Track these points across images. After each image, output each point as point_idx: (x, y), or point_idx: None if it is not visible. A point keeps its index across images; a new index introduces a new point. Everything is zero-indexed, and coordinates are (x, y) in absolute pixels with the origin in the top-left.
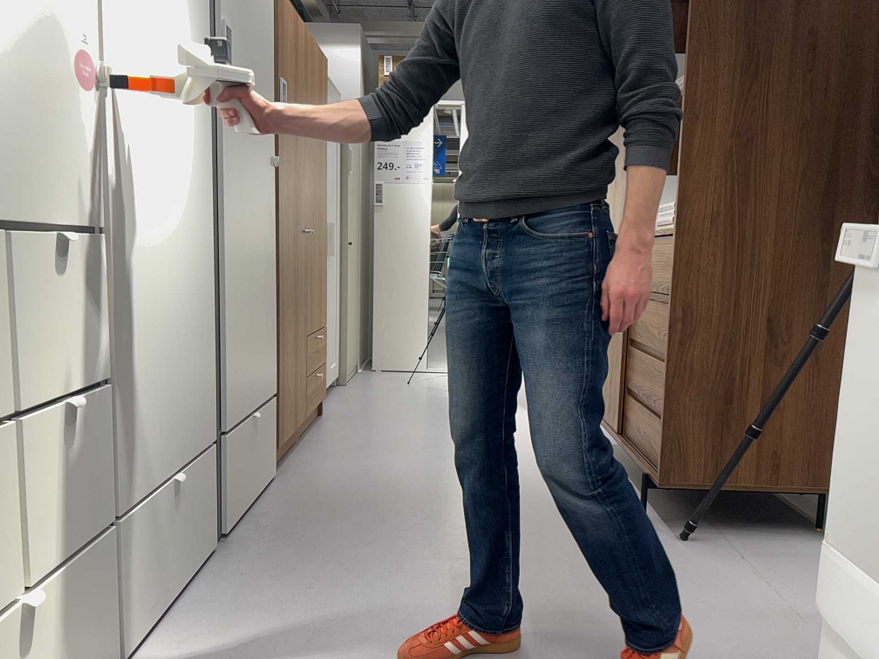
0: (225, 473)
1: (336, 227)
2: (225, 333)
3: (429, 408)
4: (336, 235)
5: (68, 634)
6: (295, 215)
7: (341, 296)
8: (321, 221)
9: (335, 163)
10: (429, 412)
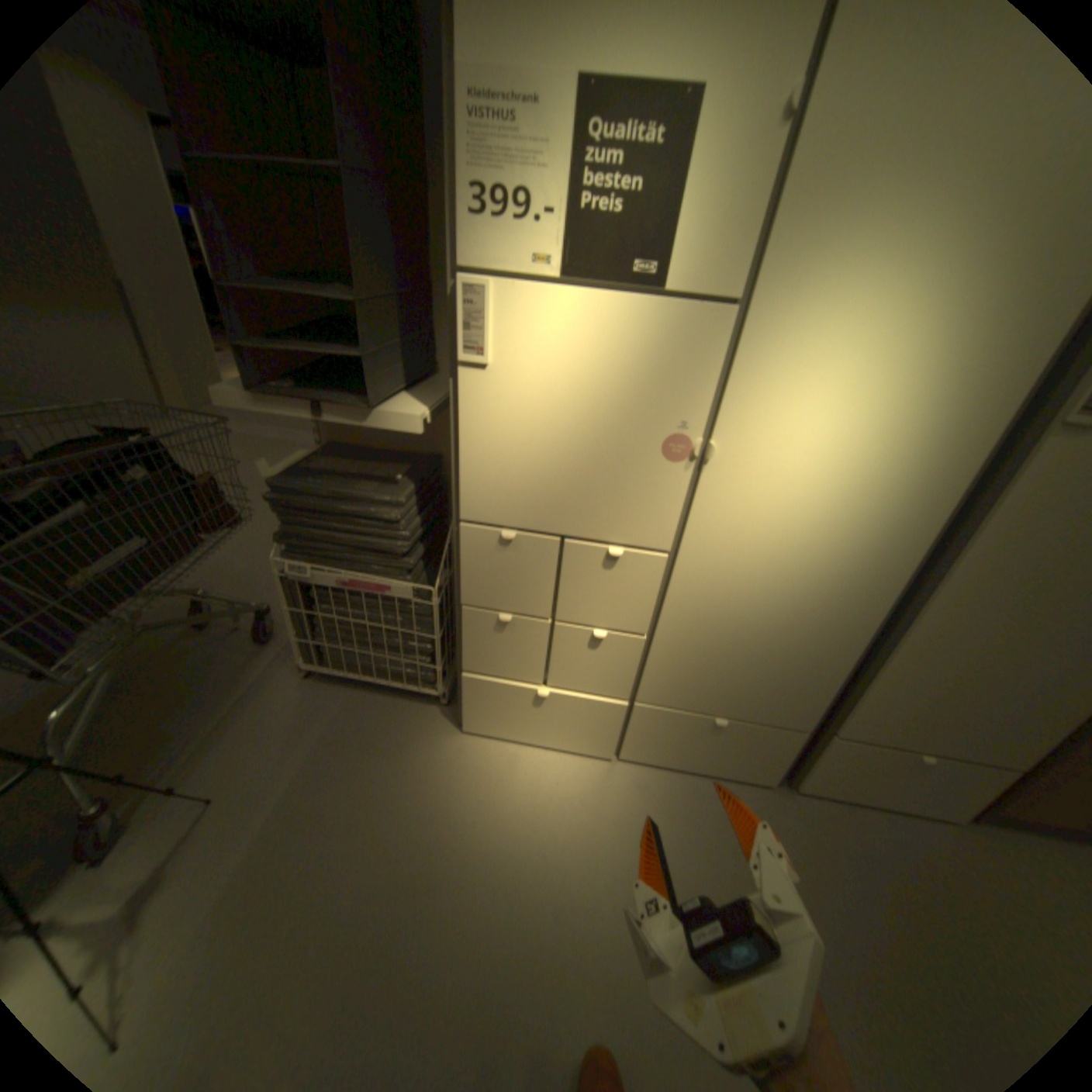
0: (826, 762)
1: None
2: (890, 674)
3: None
4: None
5: (579, 720)
6: None
7: None
8: None
9: None
10: None
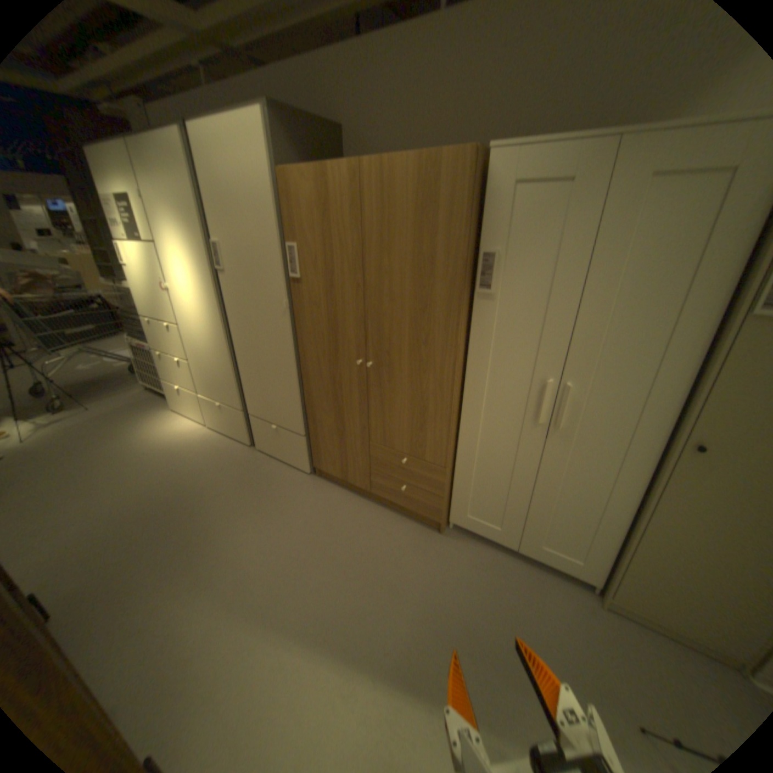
0: (253, 429)
1: (646, 403)
2: (242, 378)
3: (445, 661)
4: (642, 415)
5: (191, 404)
6: (335, 346)
7: (645, 509)
8: (426, 365)
9: (667, 289)
10: (420, 647)
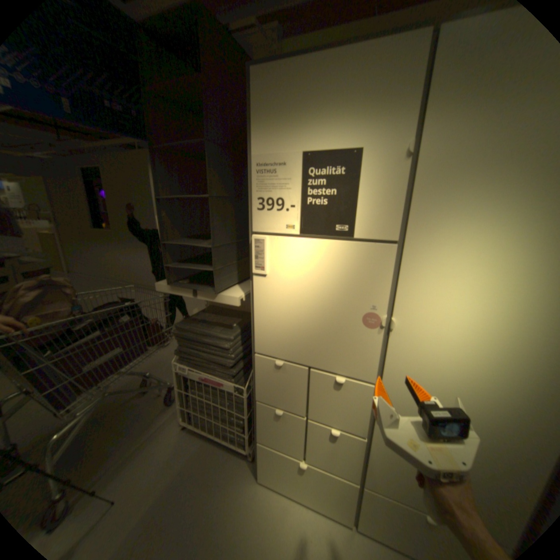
0: None
1: None
2: None
3: None
4: None
5: (328, 492)
6: None
7: None
8: None
9: None
10: None
